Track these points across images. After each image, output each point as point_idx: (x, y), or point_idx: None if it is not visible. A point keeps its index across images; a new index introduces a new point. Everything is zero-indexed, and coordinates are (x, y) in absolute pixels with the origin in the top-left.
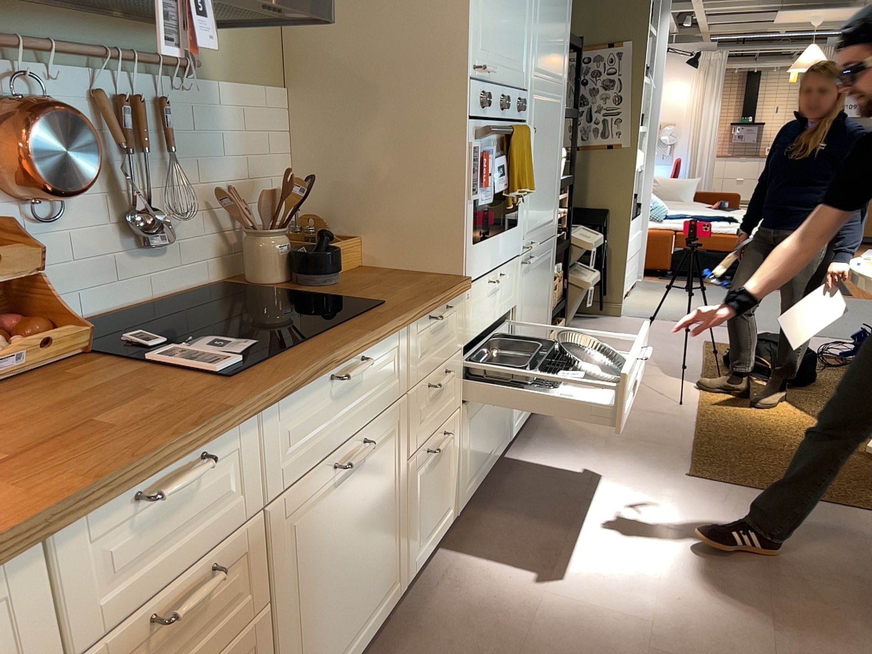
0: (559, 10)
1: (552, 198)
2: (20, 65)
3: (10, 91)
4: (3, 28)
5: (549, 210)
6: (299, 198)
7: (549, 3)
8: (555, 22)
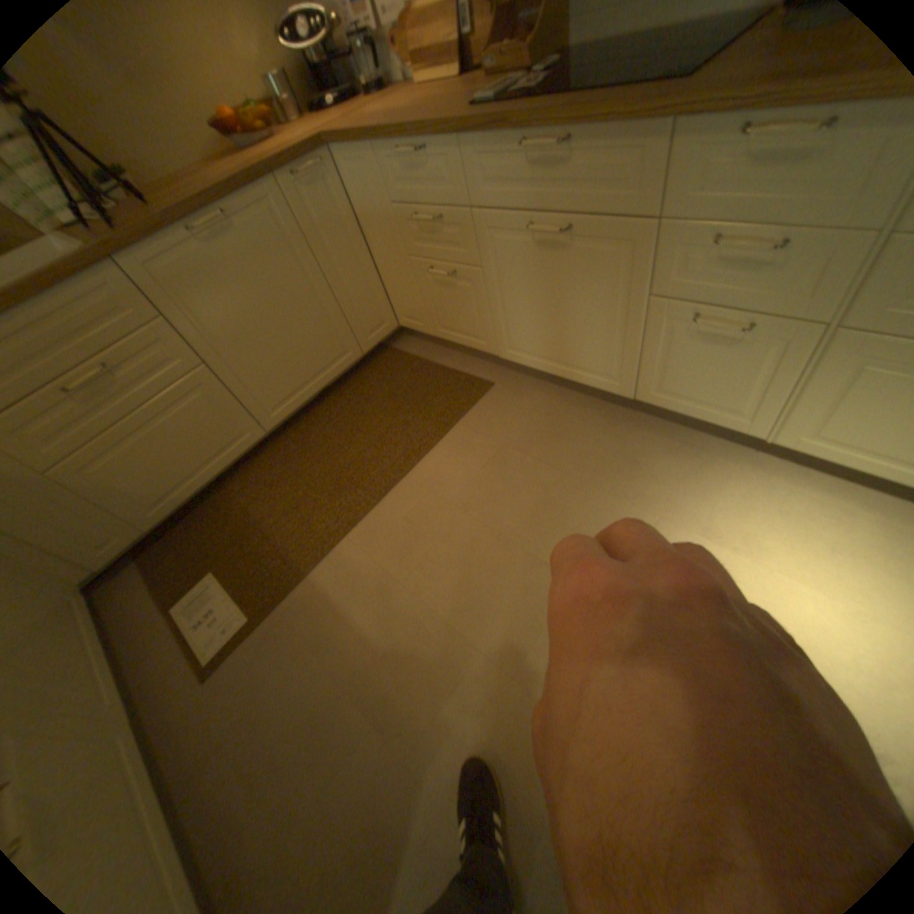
0: None
1: None
2: None
3: None
4: None
5: None
6: None
7: None
8: None
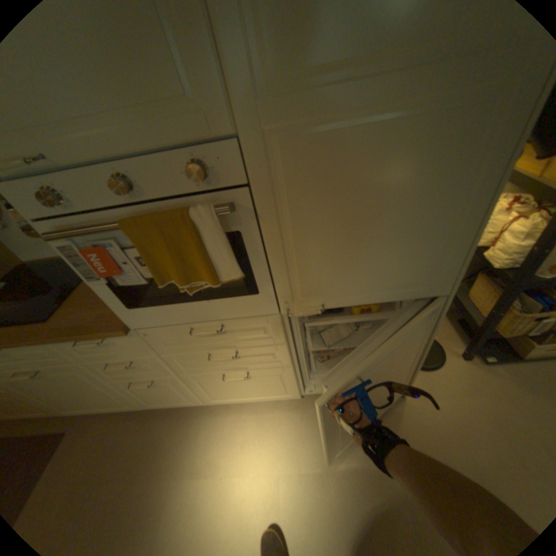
0: None
1: (416, 261)
2: None
3: None
4: None
5: (404, 275)
6: None
7: None
8: None
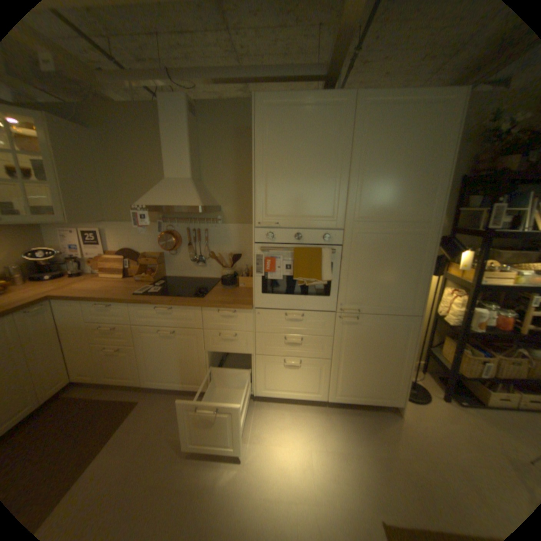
0: (412, 176)
1: (405, 292)
2: (170, 224)
3: (167, 229)
4: (170, 216)
5: (400, 298)
6: (233, 260)
7: (383, 176)
8: (402, 184)
